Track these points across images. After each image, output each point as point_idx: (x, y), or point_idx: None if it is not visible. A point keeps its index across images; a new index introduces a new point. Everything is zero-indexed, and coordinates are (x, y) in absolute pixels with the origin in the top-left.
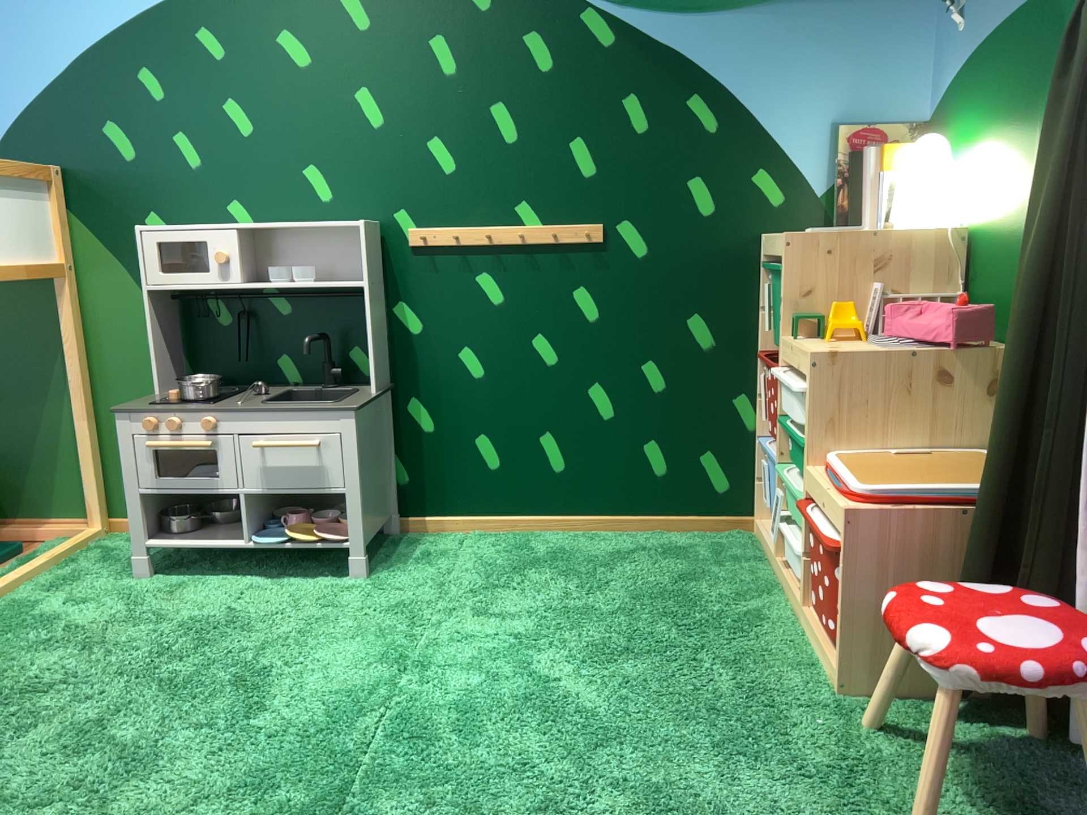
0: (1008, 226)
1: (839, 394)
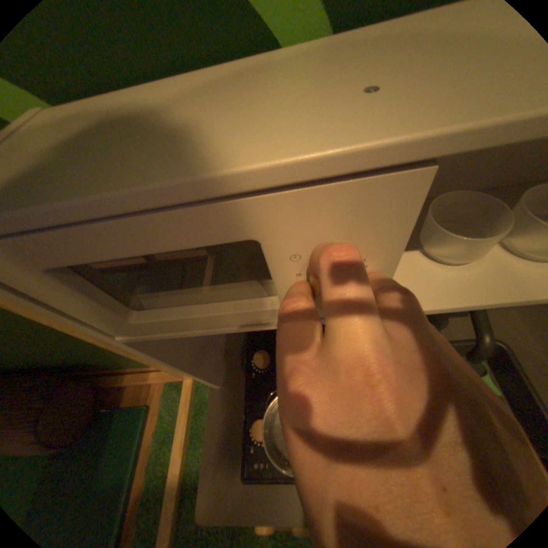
0: None
1: None
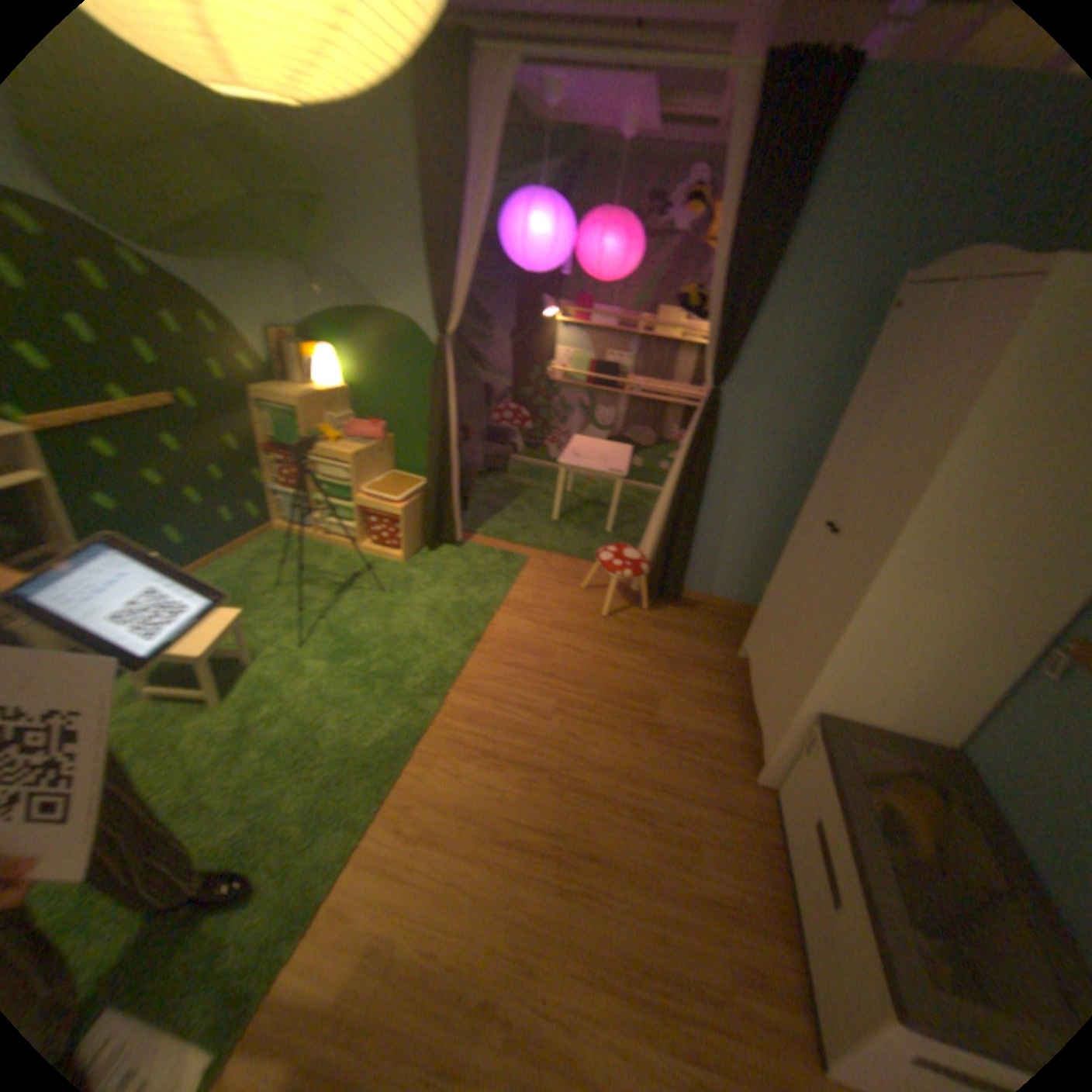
0: (375, 392)
1: (360, 469)
